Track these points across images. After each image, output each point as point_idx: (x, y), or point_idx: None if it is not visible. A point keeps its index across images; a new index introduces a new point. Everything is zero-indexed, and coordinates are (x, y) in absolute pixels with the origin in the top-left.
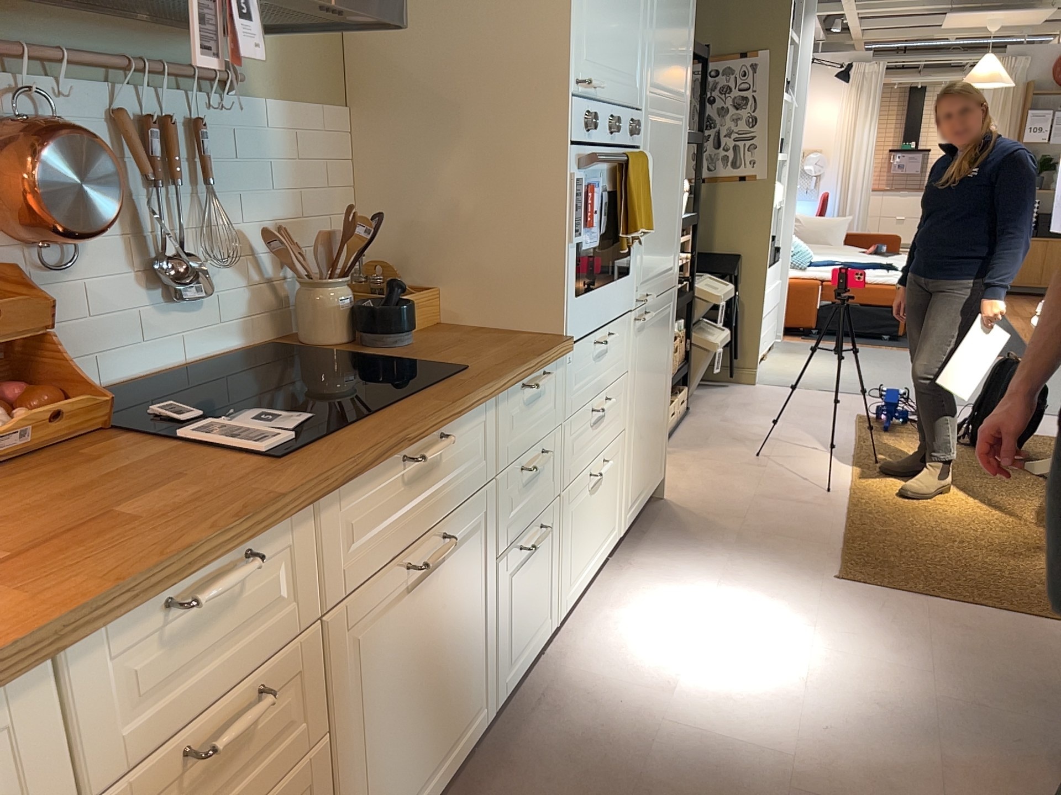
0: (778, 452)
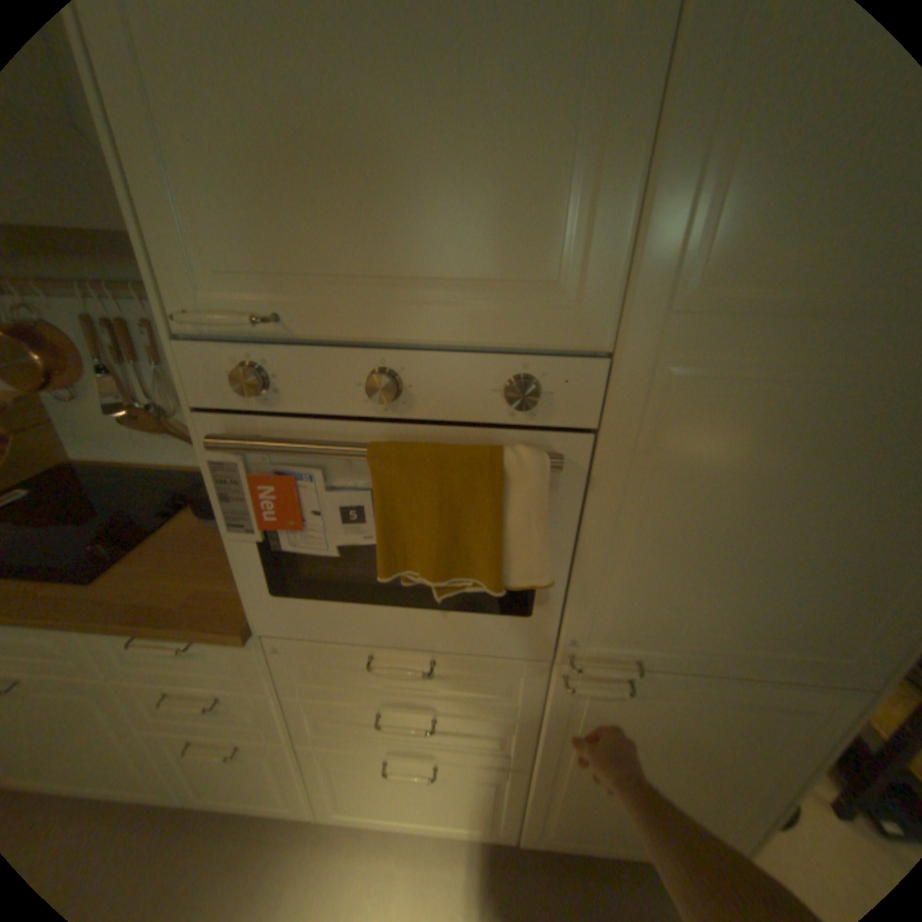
0: None
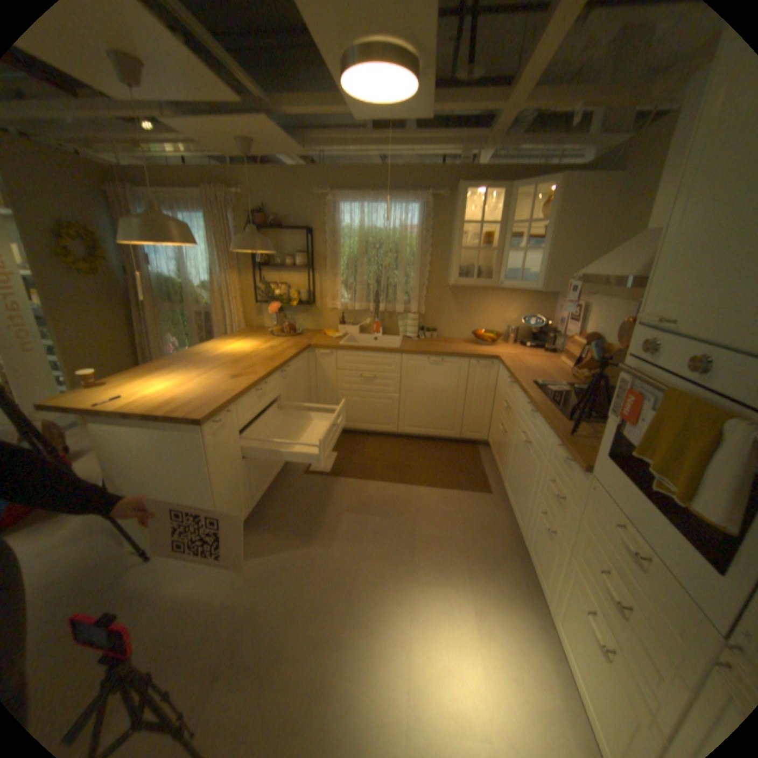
0: None
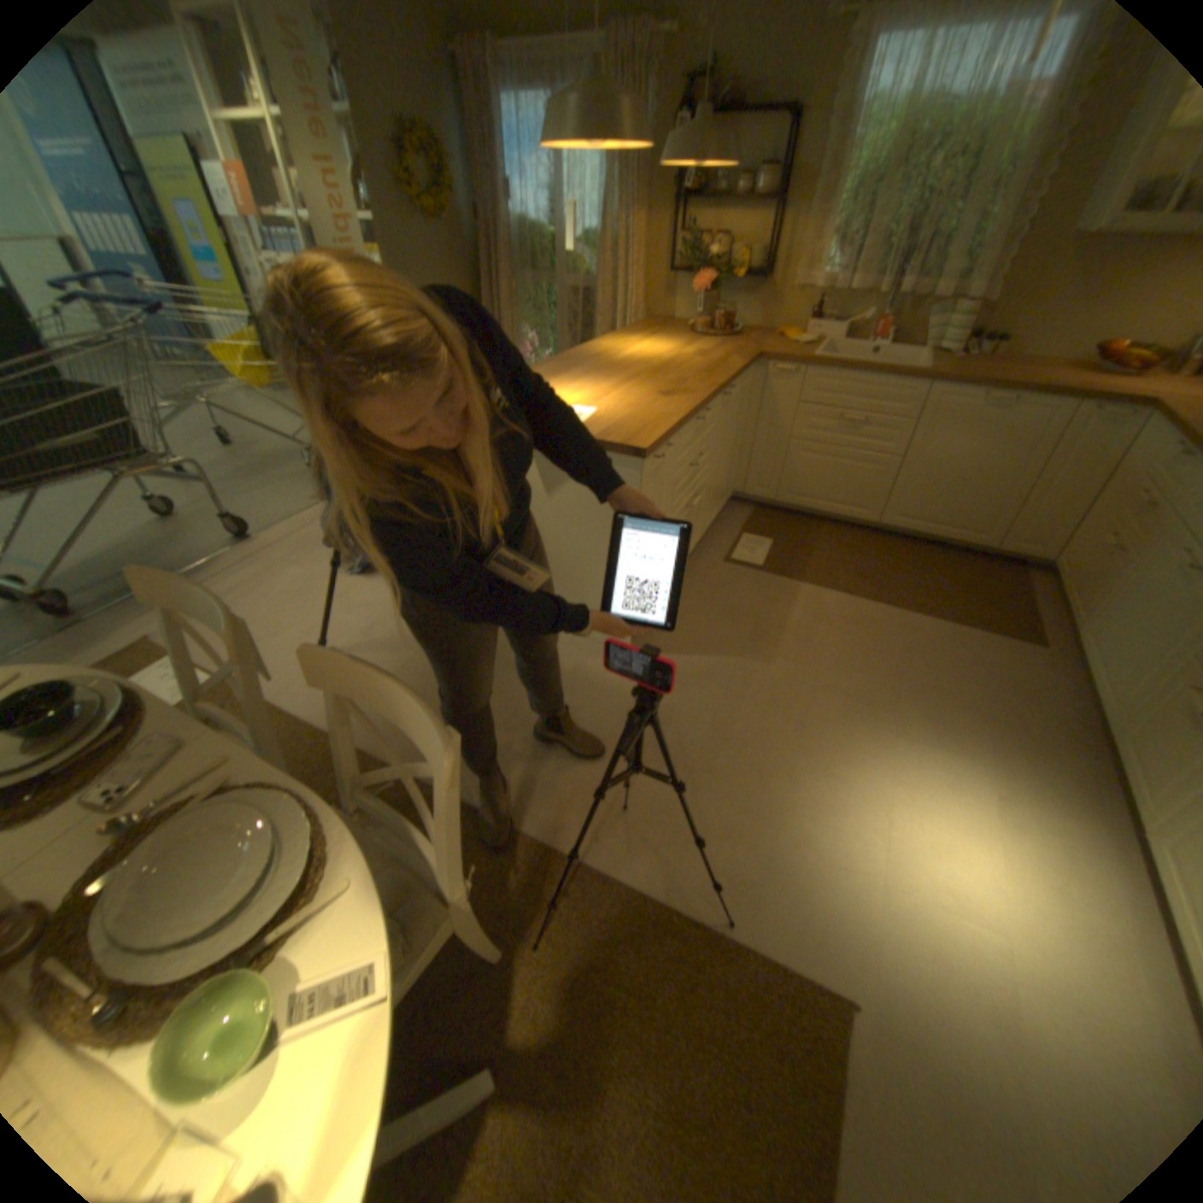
0: None
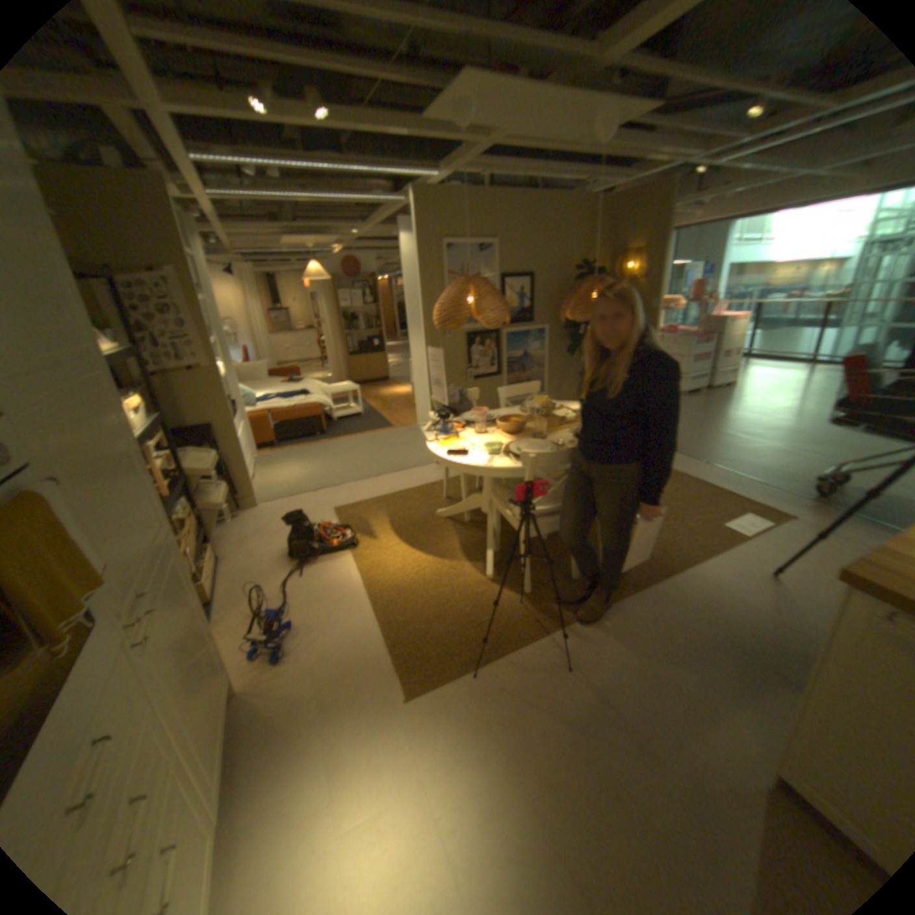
0: (302, 575)
